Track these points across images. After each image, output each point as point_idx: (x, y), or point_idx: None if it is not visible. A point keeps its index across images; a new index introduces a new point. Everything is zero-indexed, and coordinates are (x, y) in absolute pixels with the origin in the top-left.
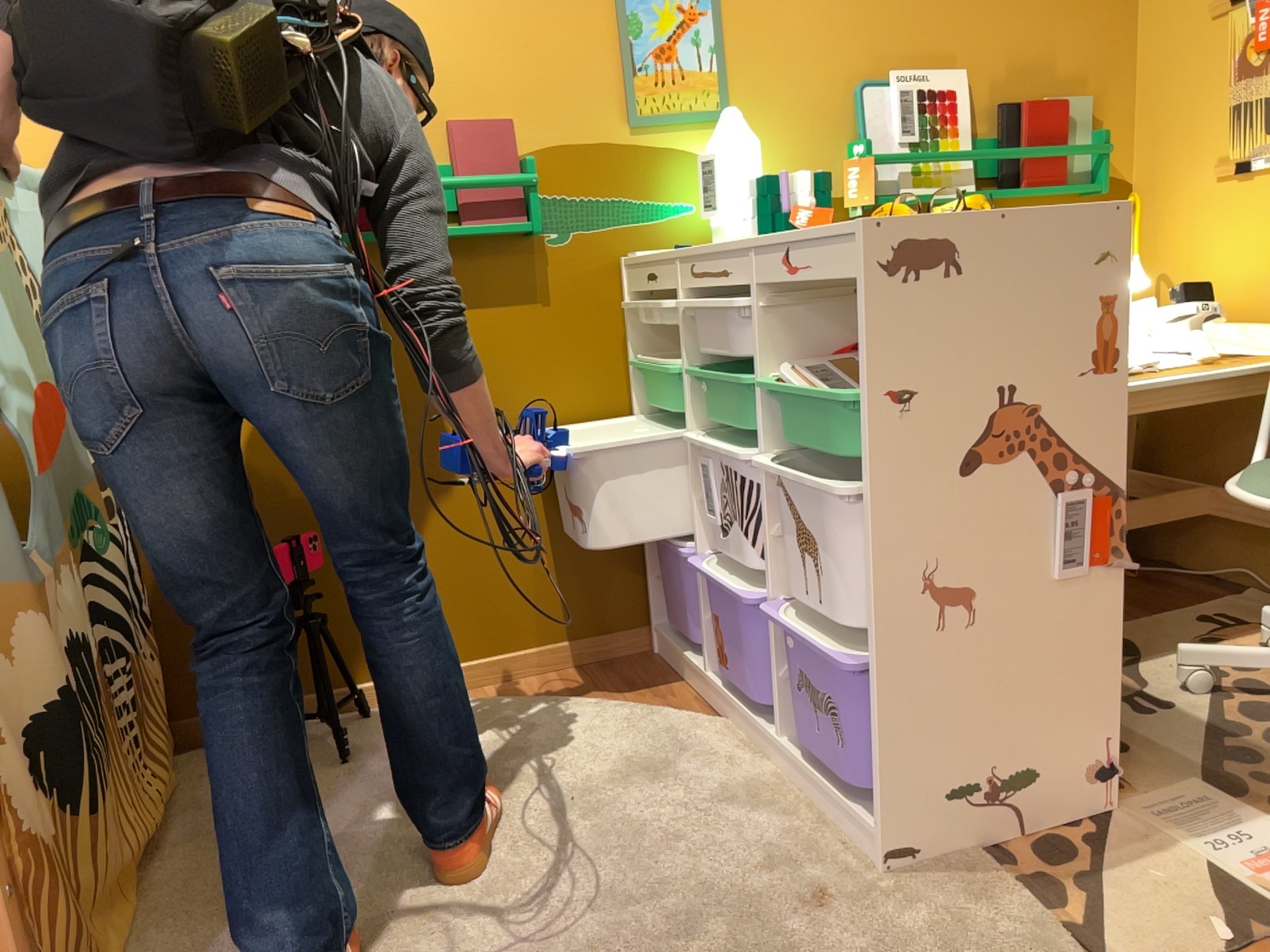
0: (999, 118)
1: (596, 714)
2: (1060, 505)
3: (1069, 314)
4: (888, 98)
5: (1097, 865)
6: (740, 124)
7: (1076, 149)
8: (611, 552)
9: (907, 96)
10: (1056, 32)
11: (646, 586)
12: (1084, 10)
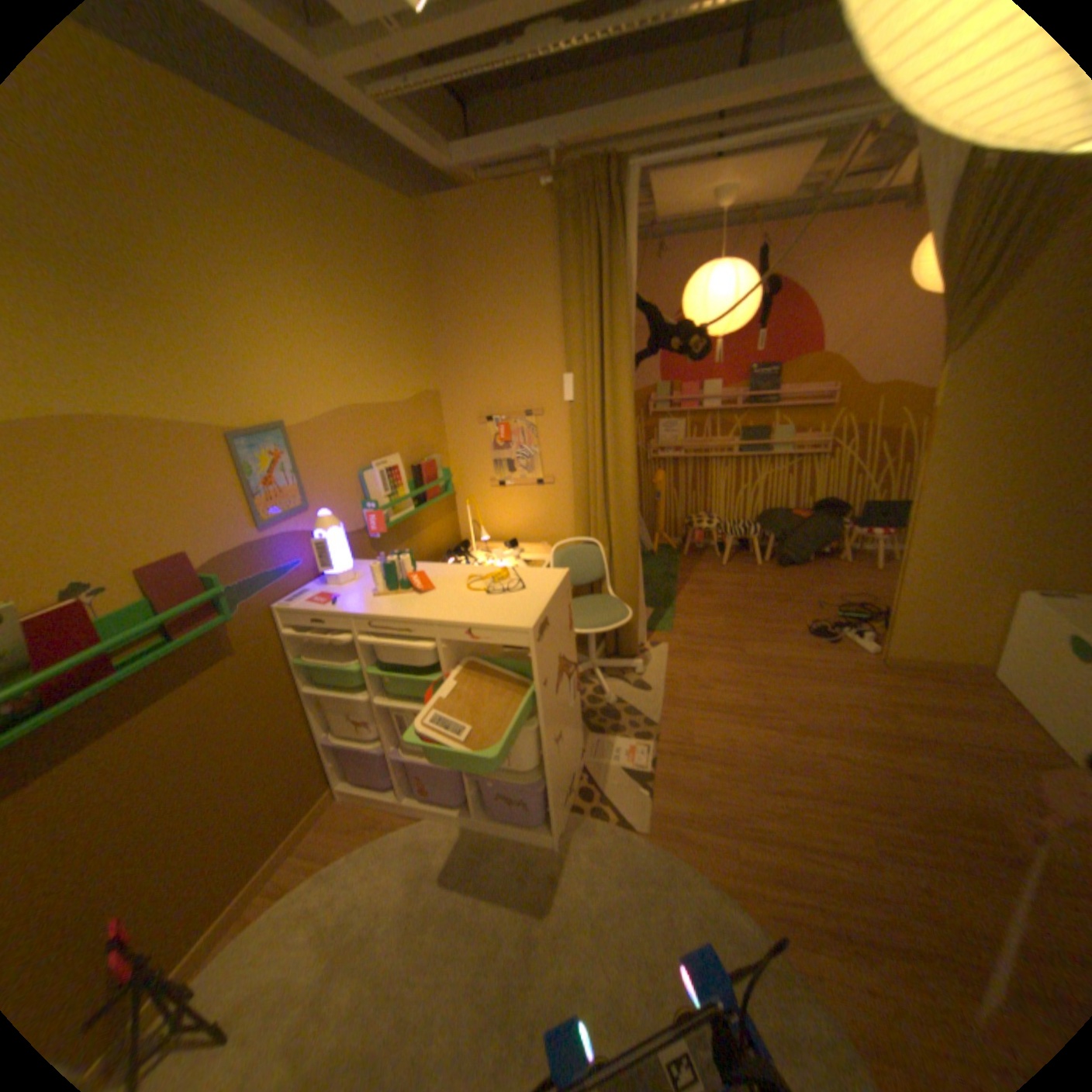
0: (411, 470)
1: (357, 865)
2: (573, 680)
3: (566, 615)
4: (374, 475)
5: (599, 787)
6: (335, 519)
7: (443, 480)
8: (302, 768)
9: (383, 473)
10: (422, 427)
11: (323, 771)
12: (428, 416)
